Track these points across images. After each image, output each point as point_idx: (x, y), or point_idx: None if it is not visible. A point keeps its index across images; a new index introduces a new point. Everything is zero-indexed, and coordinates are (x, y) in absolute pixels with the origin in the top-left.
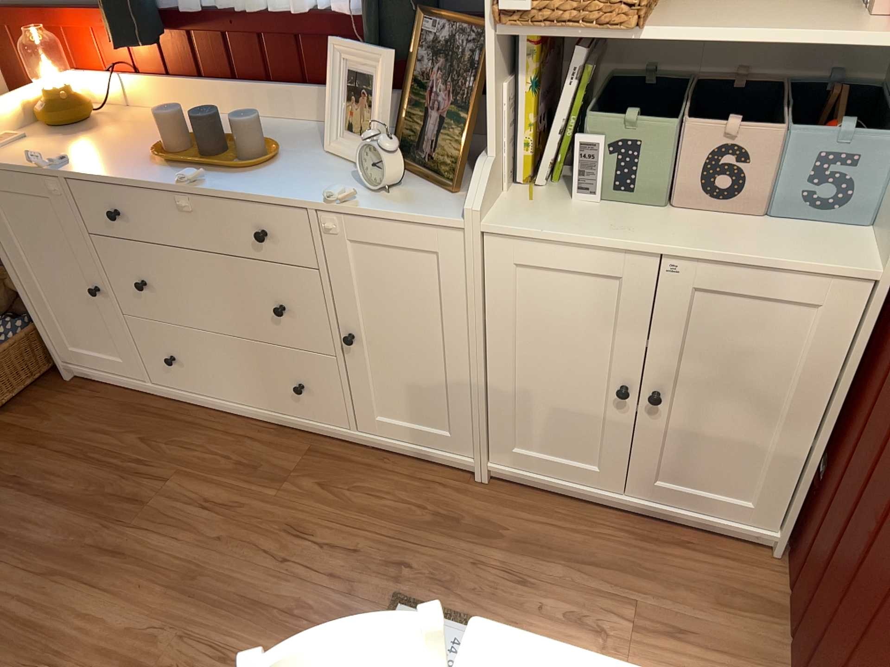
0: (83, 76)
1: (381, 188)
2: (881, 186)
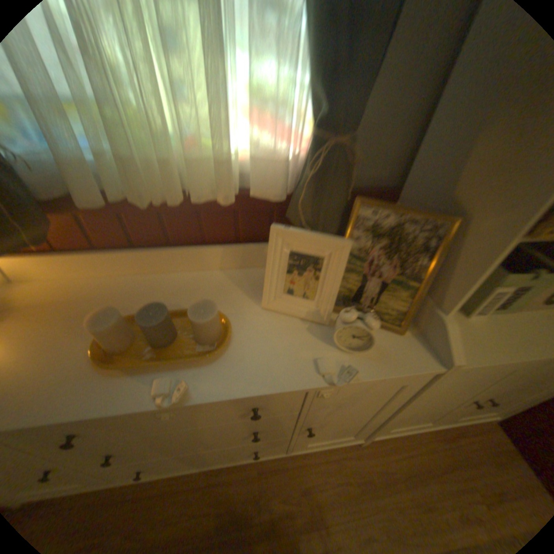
0: None
1: (362, 350)
2: None
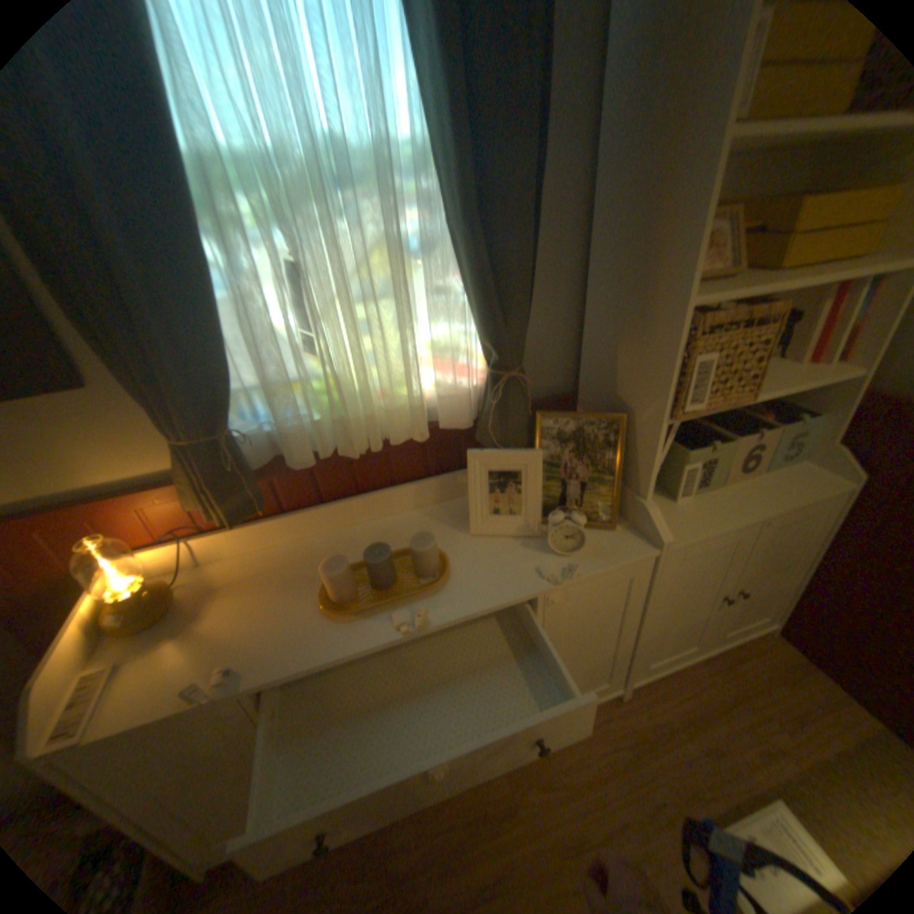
0: (136, 560)
1: (577, 550)
2: (823, 438)
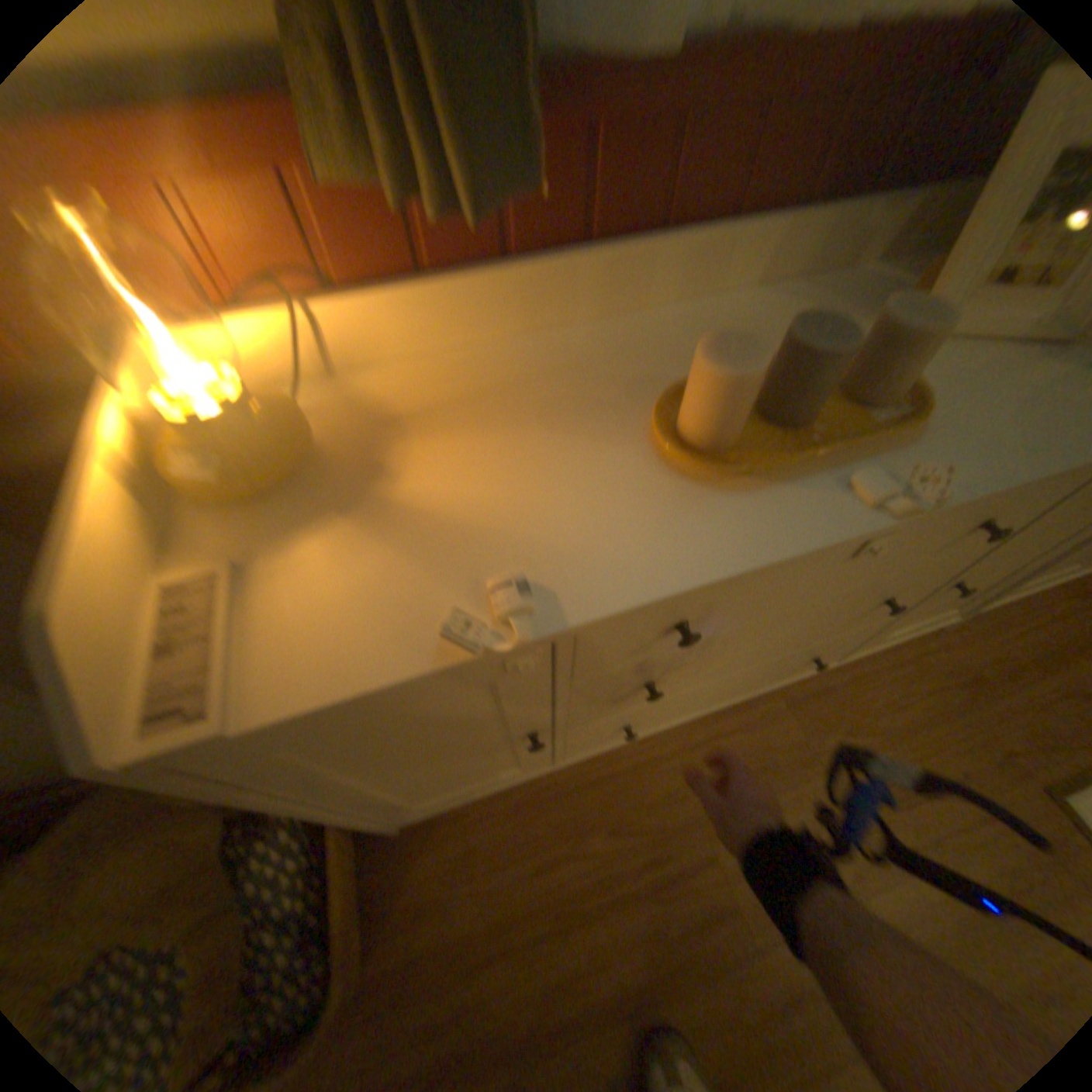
0: (207, 313)
1: None
2: None
